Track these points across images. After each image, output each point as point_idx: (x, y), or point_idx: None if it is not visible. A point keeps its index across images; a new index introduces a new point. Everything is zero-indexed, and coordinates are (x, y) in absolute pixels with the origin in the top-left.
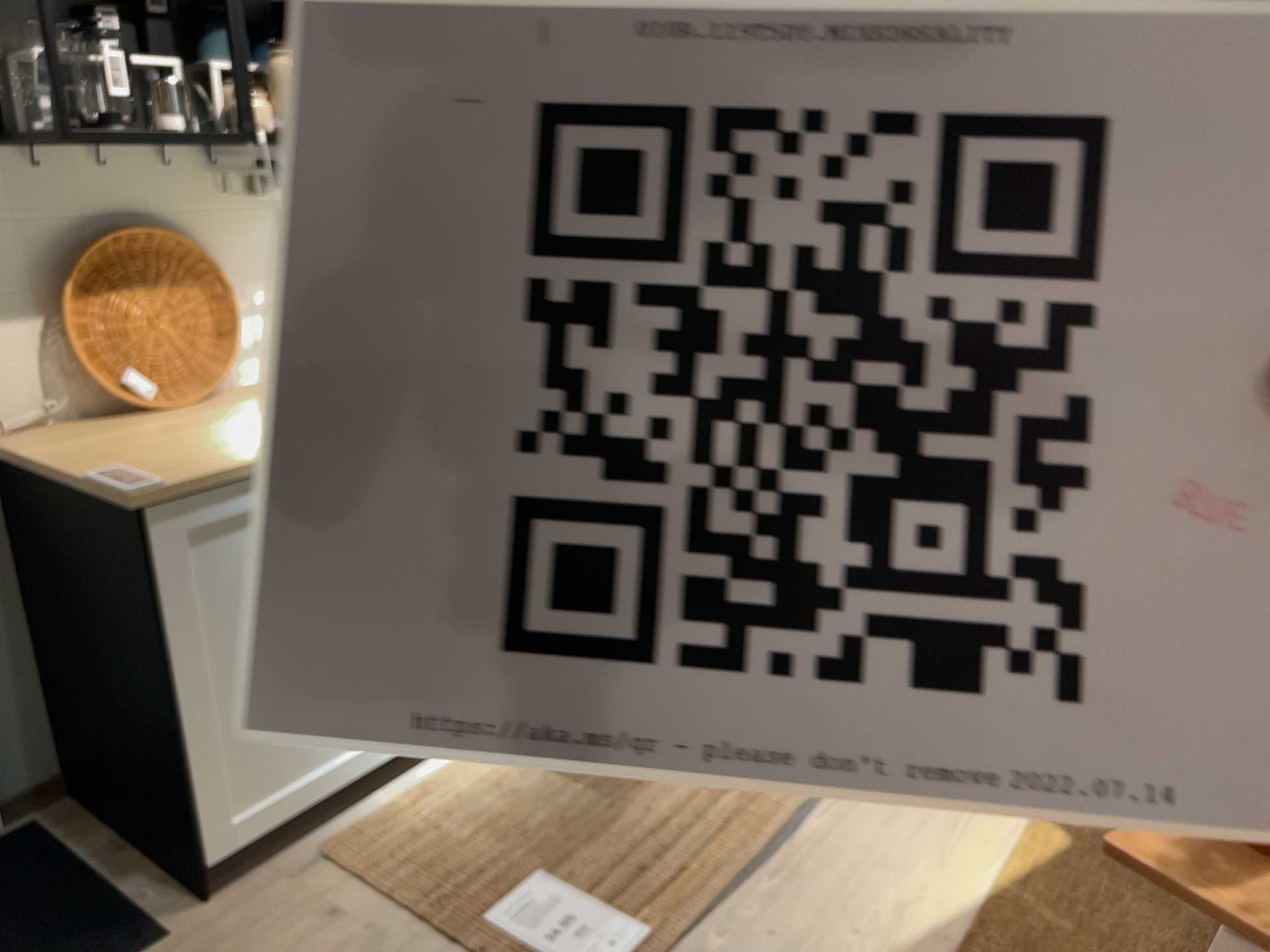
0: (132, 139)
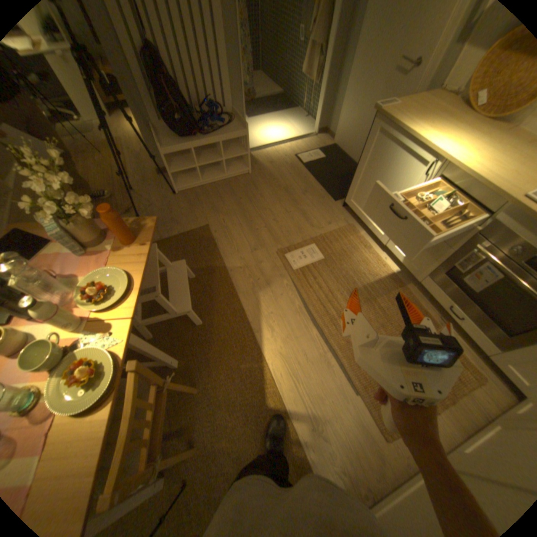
0: None
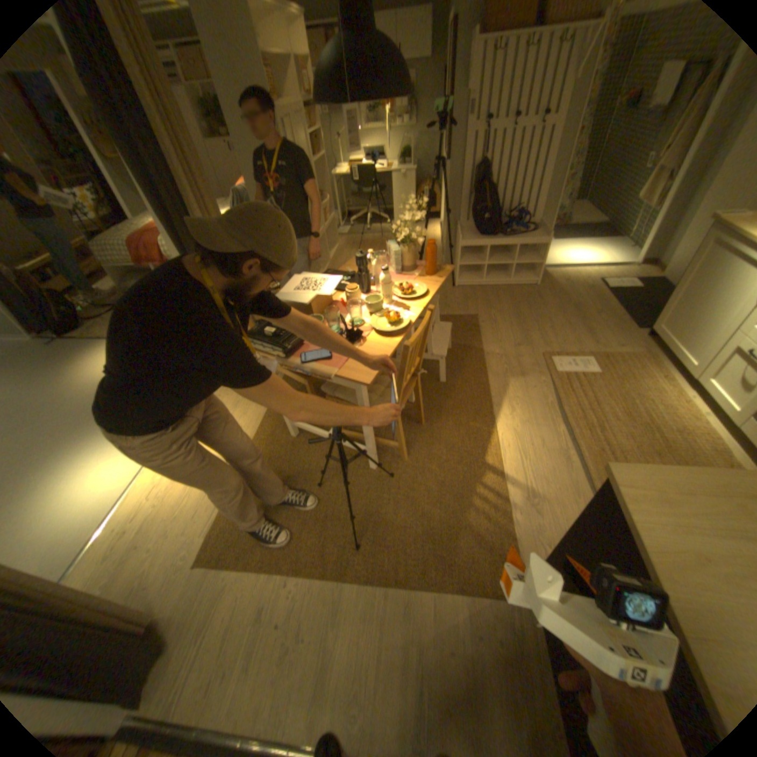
0: None
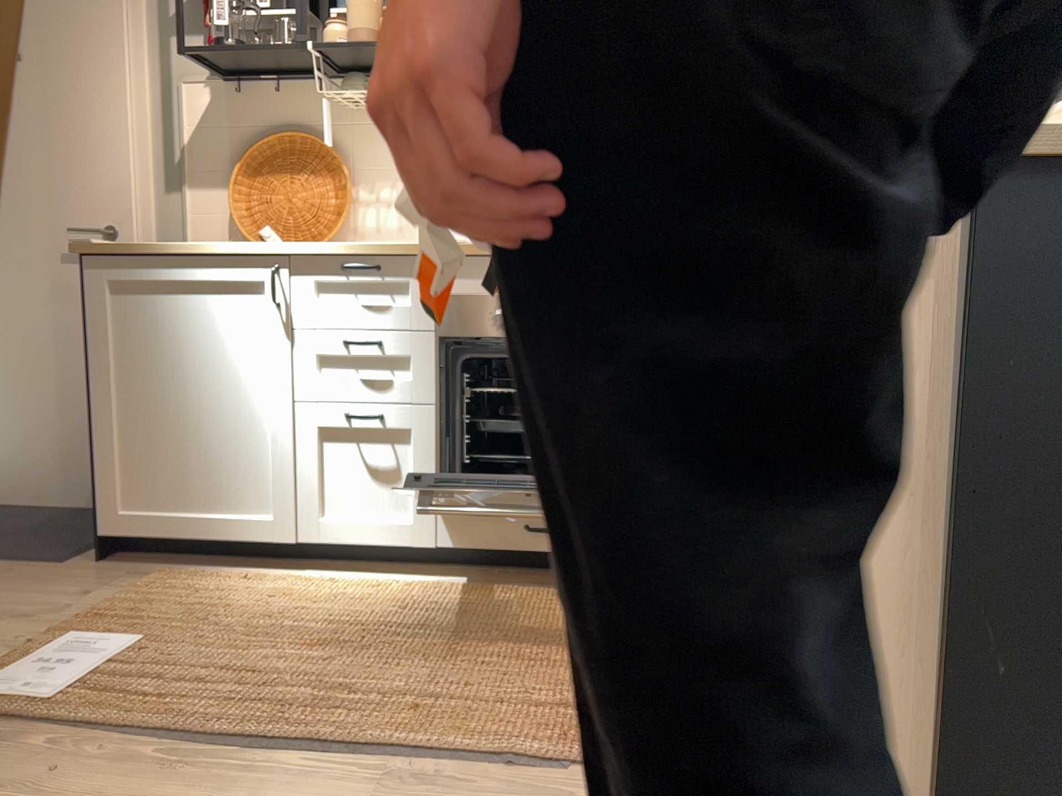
0: (299, 74)
